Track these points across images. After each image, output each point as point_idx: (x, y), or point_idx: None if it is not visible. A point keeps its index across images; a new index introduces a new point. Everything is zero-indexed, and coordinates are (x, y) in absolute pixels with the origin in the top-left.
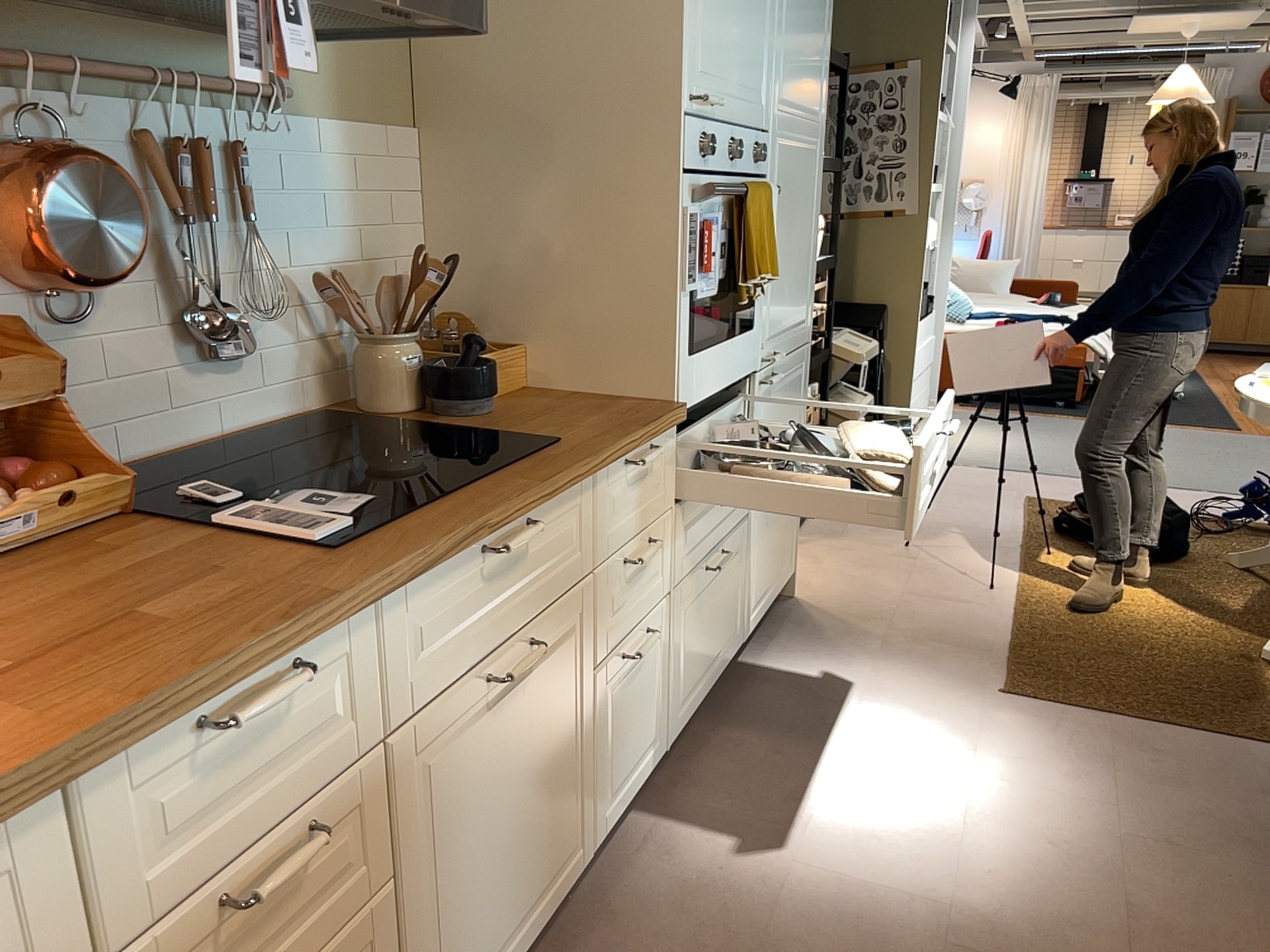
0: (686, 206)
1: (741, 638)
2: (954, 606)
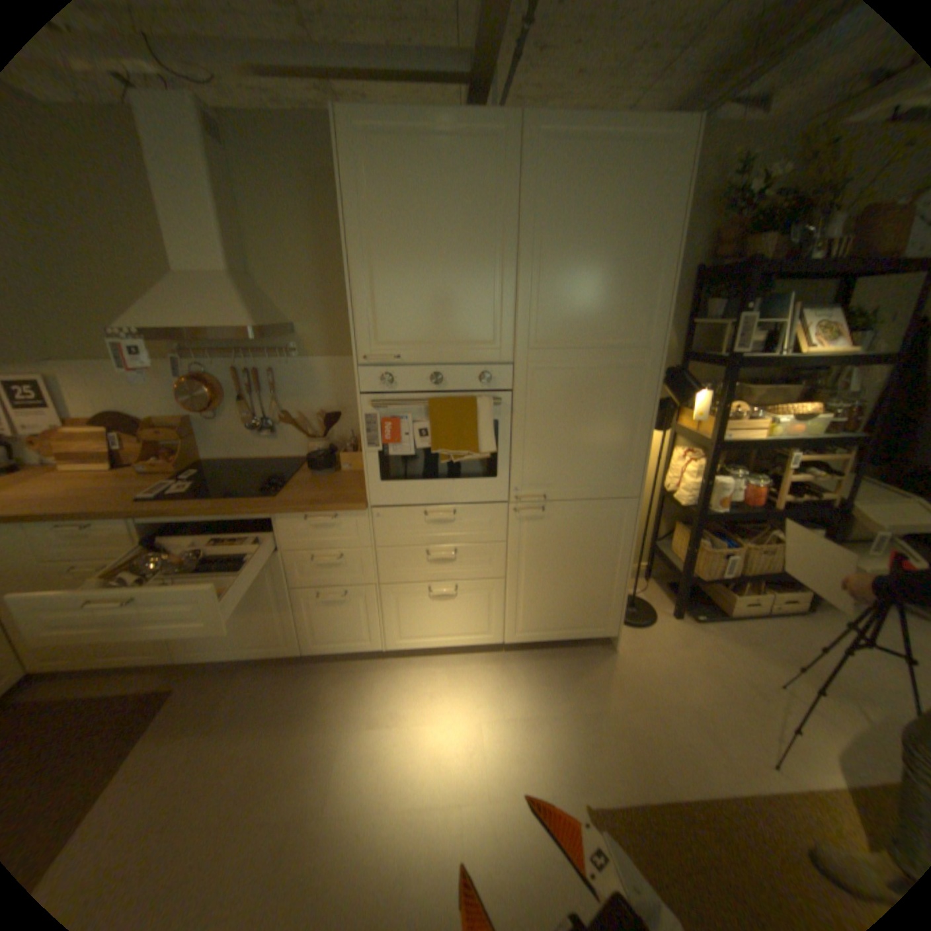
0: (362, 410)
1: (496, 640)
2: (706, 749)
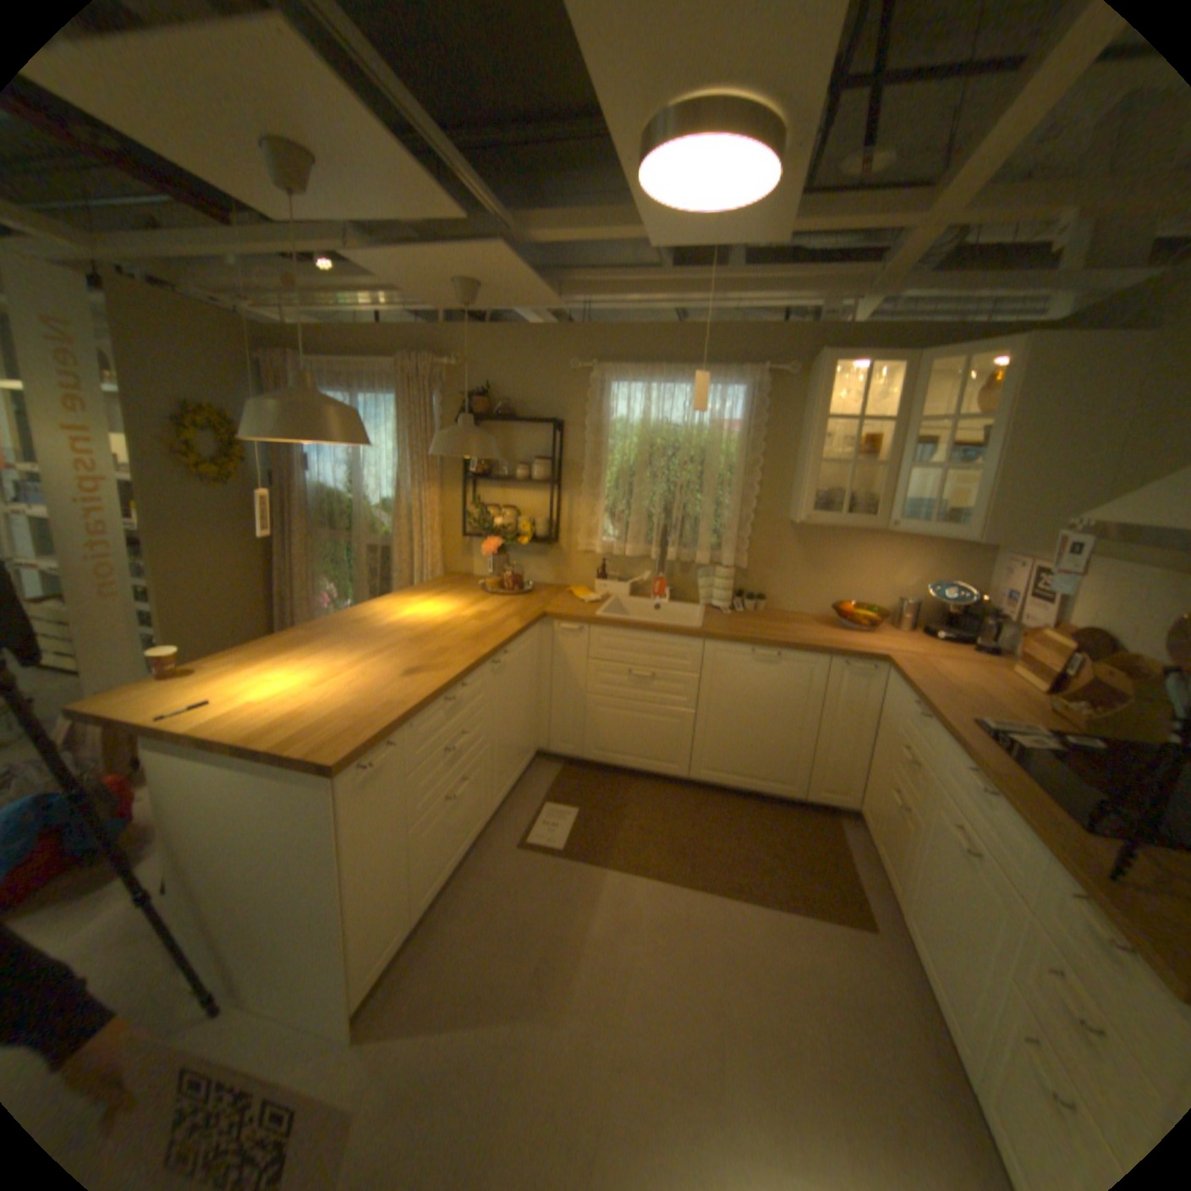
0: None
1: None
2: None
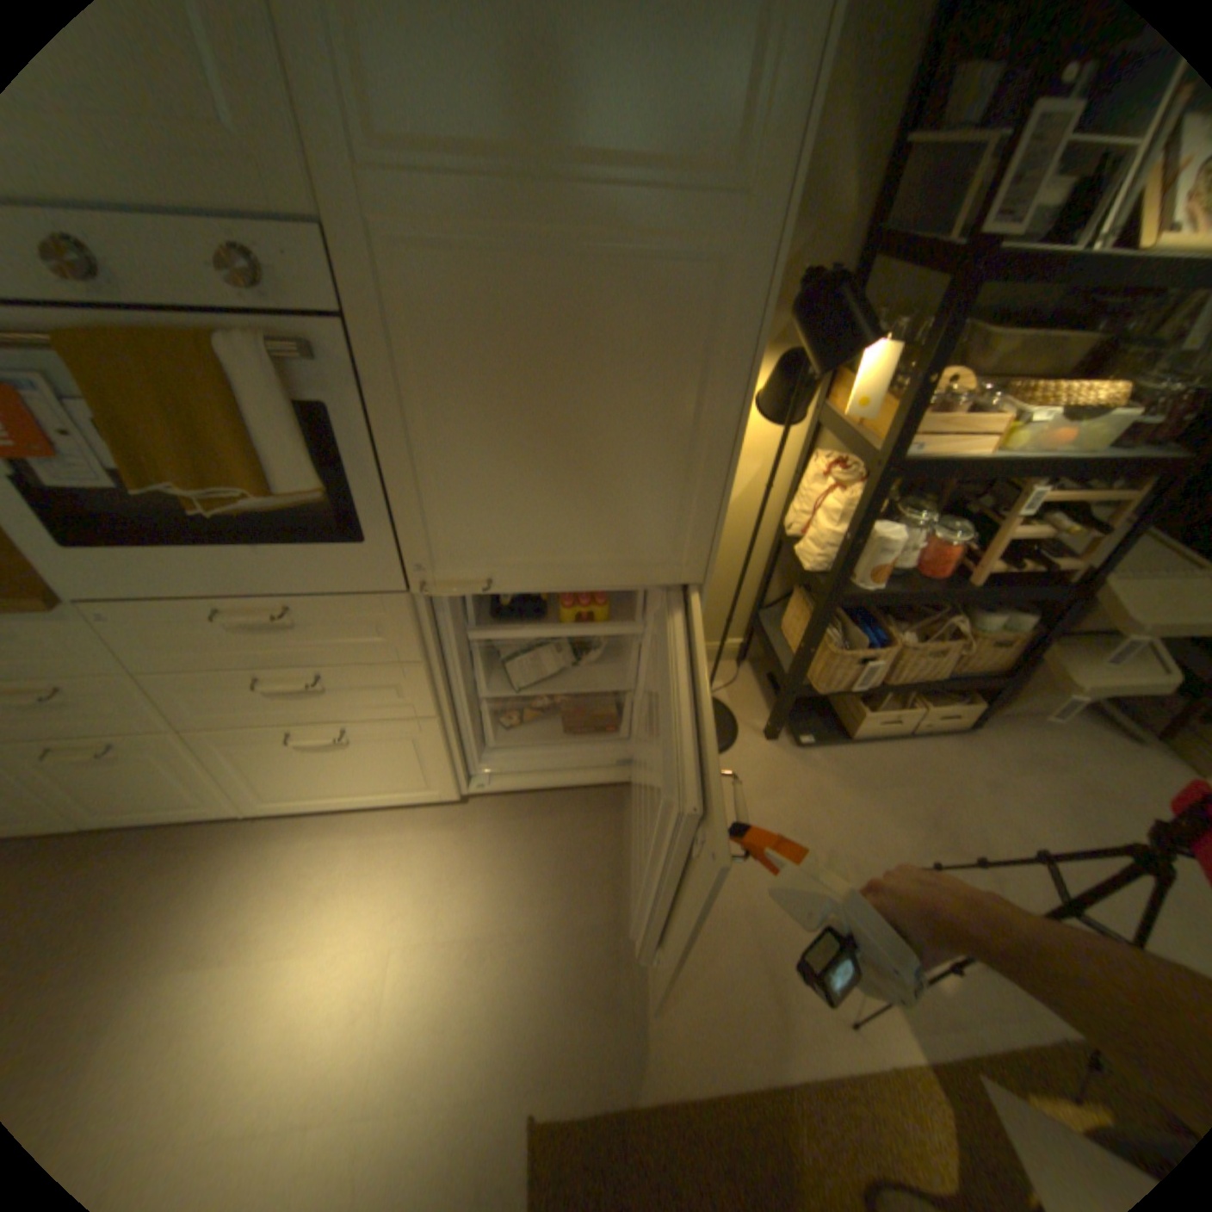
0: None
1: (447, 797)
2: (756, 990)
